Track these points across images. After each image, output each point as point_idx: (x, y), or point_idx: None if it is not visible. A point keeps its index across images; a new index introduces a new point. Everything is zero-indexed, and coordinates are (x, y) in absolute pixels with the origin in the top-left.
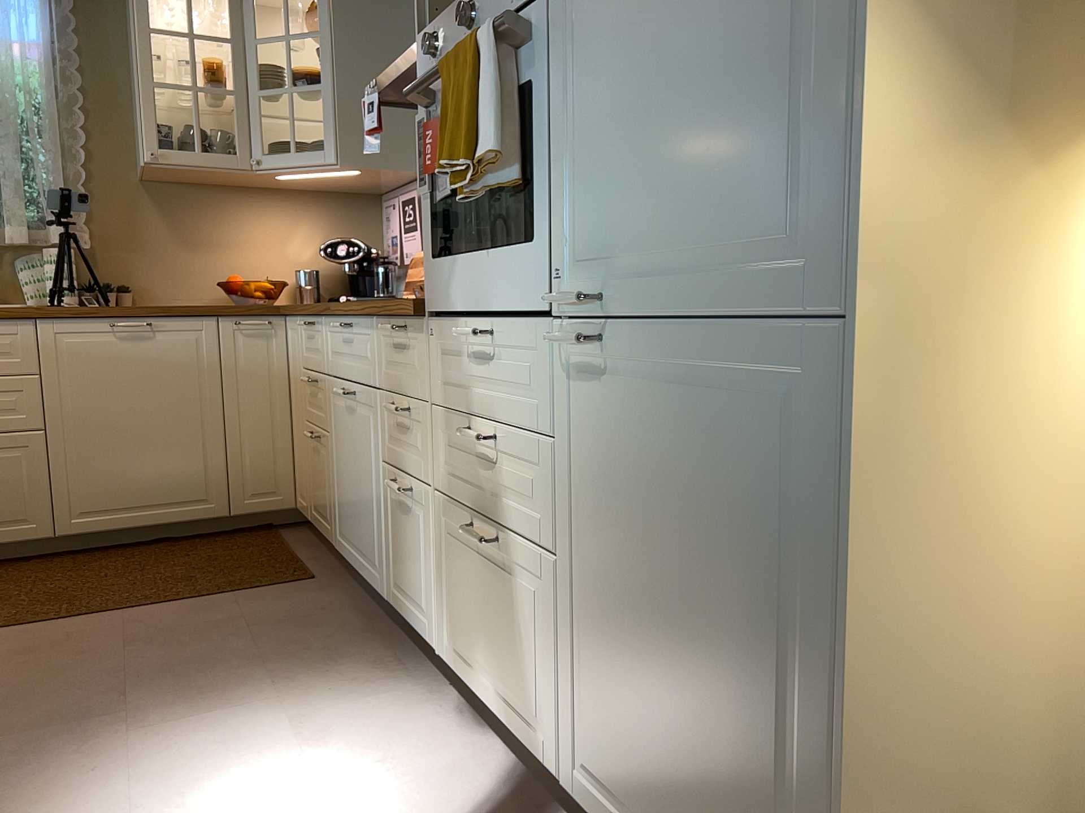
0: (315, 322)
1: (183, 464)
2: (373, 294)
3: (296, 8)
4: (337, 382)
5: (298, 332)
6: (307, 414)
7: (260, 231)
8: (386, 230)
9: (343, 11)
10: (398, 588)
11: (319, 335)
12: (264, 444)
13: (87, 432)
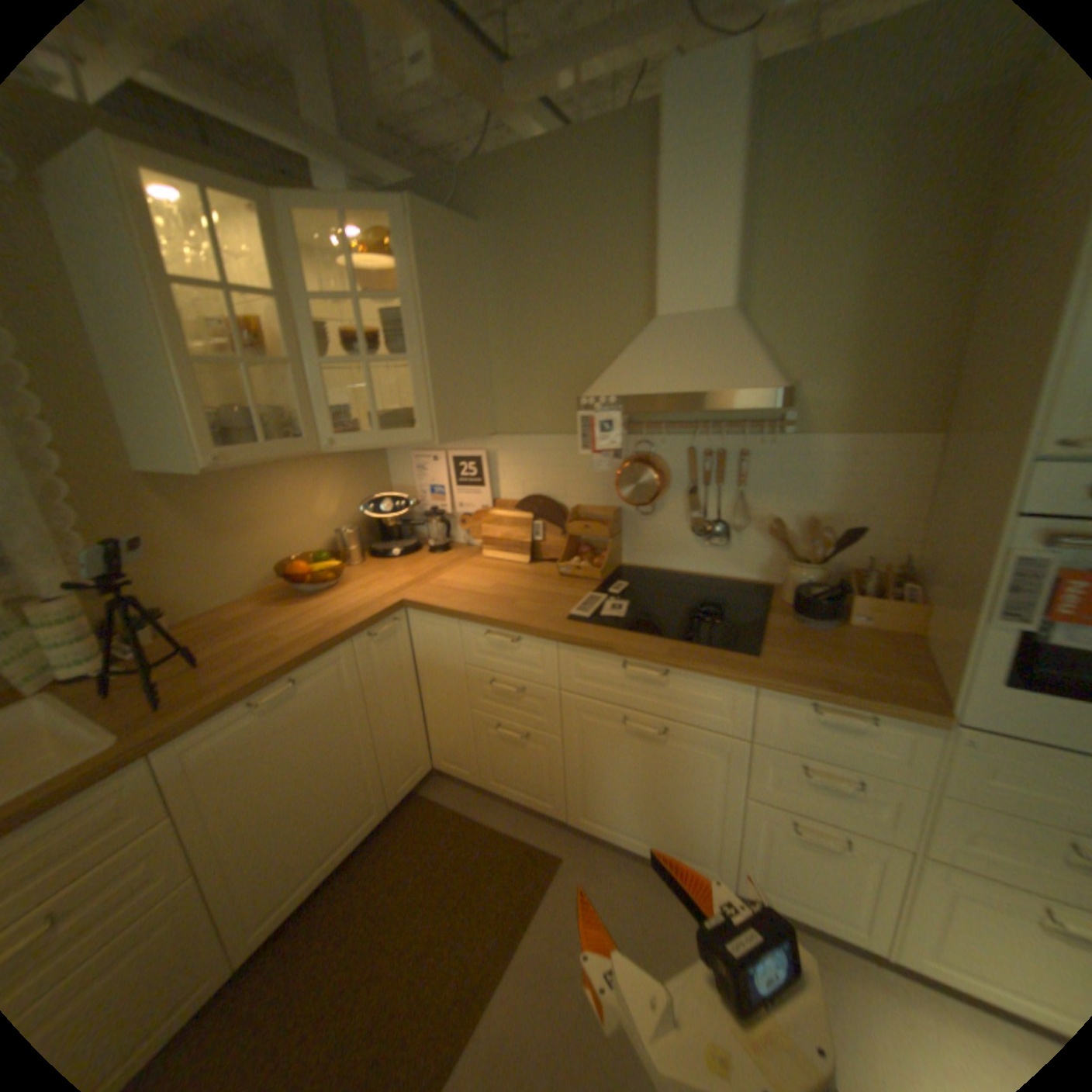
0: (526, 639)
1: (347, 799)
2: (406, 536)
3: (323, 247)
4: (595, 704)
5: (456, 633)
6: (486, 707)
7: (289, 499)
8: (420, 478)
9: (425, 270)
10: (776, 894)
11: (536, 651)
12: (406, 733)
13: (248, 839)
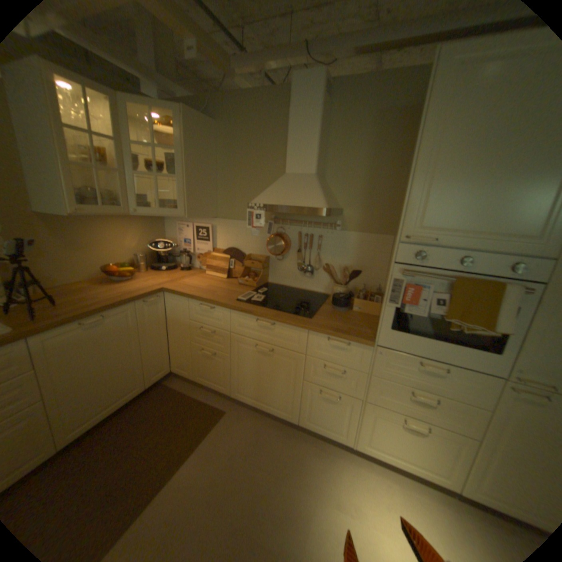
0: (216, 308)
1: (123, 378)
2: (169, 262)
3: (139, 121)
4: (244, 338)
5: (185, 304)
6: (196, 340)
7: (110, 236)
8: (178, 235)
9: (186, 139)
10: (312, 422)
11: (220, 314)
12: (157, 352)
13: (71, 388)
